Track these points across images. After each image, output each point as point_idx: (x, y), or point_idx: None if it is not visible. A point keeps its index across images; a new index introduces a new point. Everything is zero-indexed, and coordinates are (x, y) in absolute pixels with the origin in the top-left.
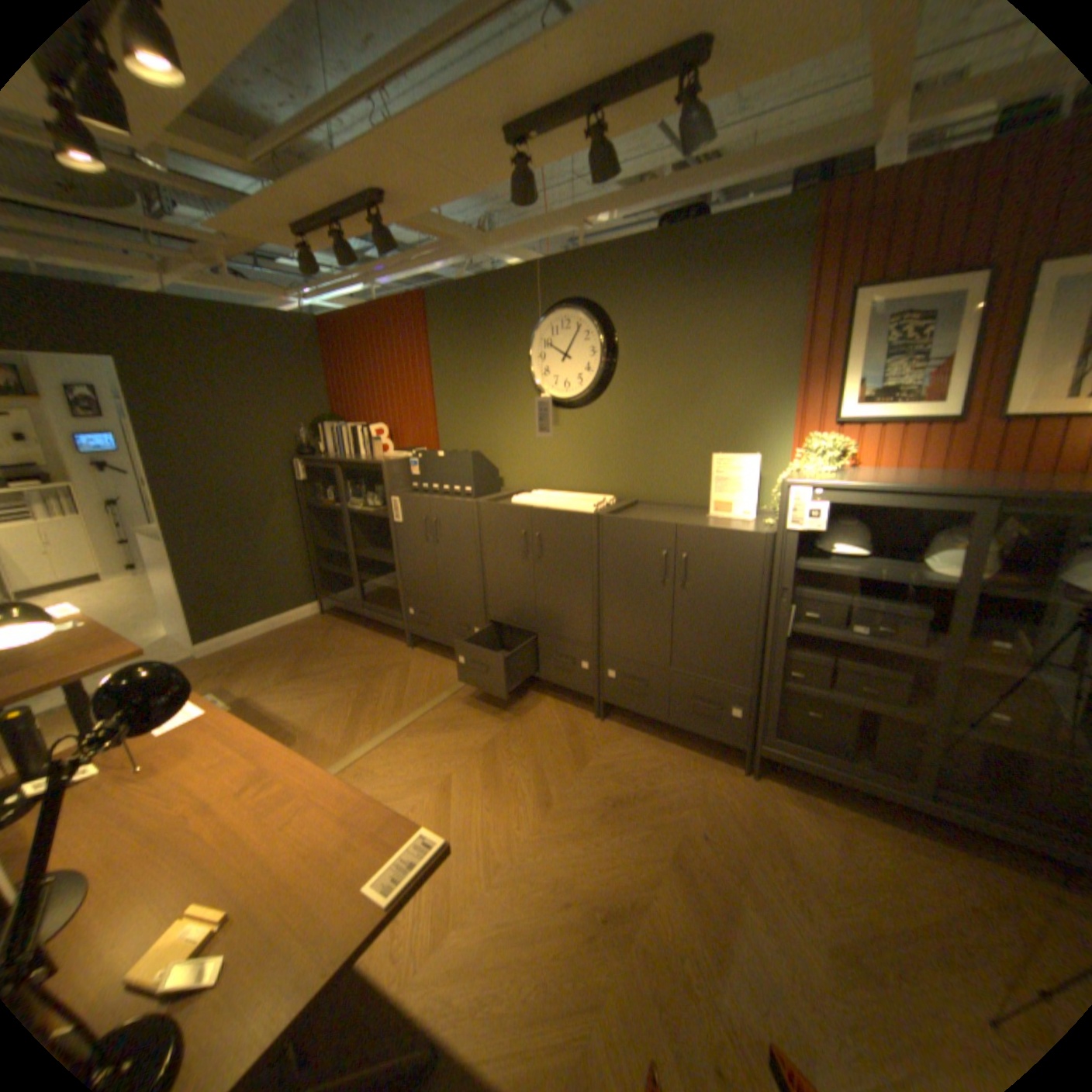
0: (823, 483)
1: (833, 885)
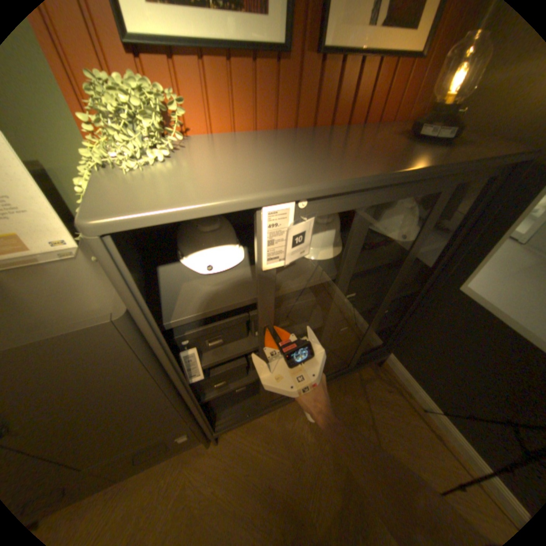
0: (173, 211)
1: (300, 497)
